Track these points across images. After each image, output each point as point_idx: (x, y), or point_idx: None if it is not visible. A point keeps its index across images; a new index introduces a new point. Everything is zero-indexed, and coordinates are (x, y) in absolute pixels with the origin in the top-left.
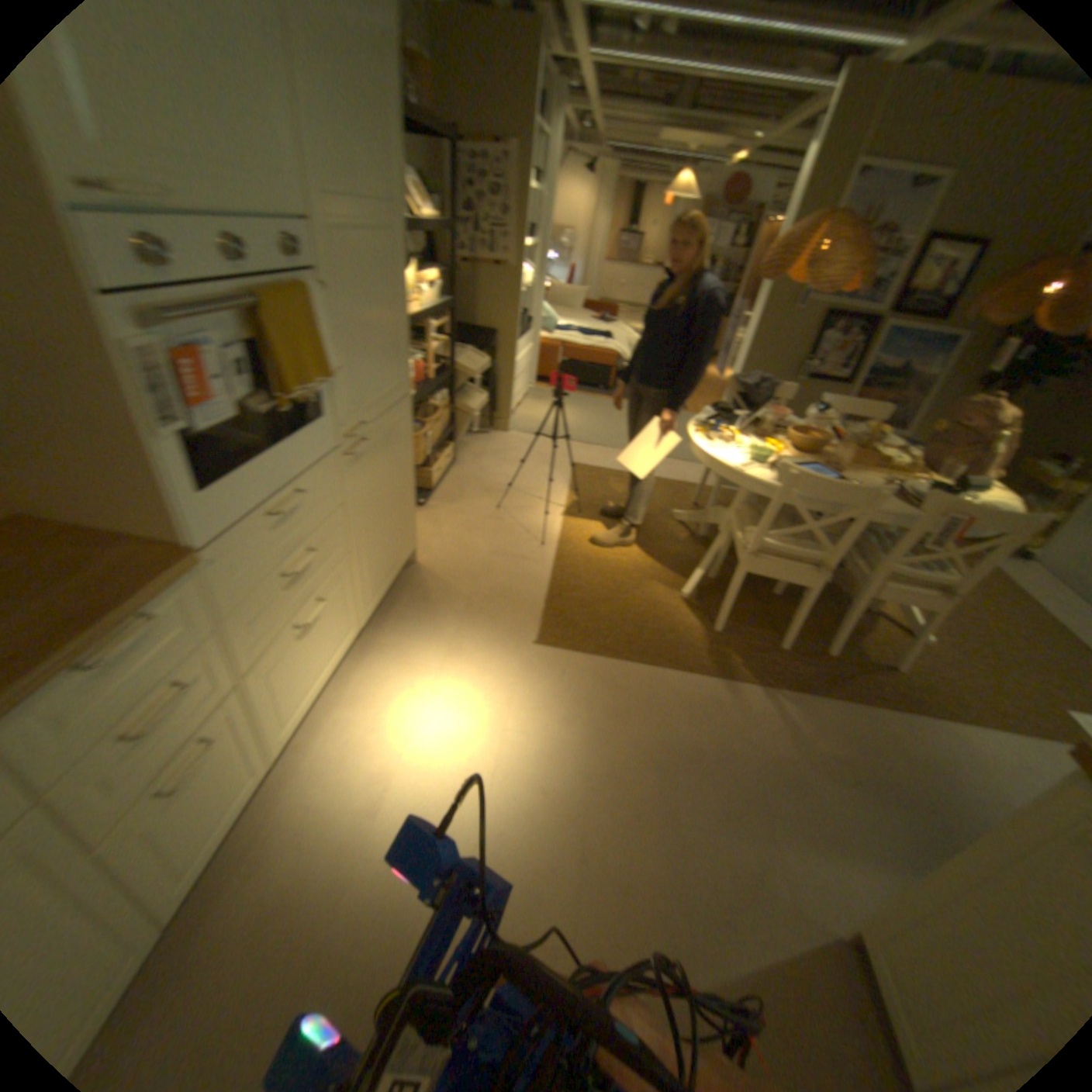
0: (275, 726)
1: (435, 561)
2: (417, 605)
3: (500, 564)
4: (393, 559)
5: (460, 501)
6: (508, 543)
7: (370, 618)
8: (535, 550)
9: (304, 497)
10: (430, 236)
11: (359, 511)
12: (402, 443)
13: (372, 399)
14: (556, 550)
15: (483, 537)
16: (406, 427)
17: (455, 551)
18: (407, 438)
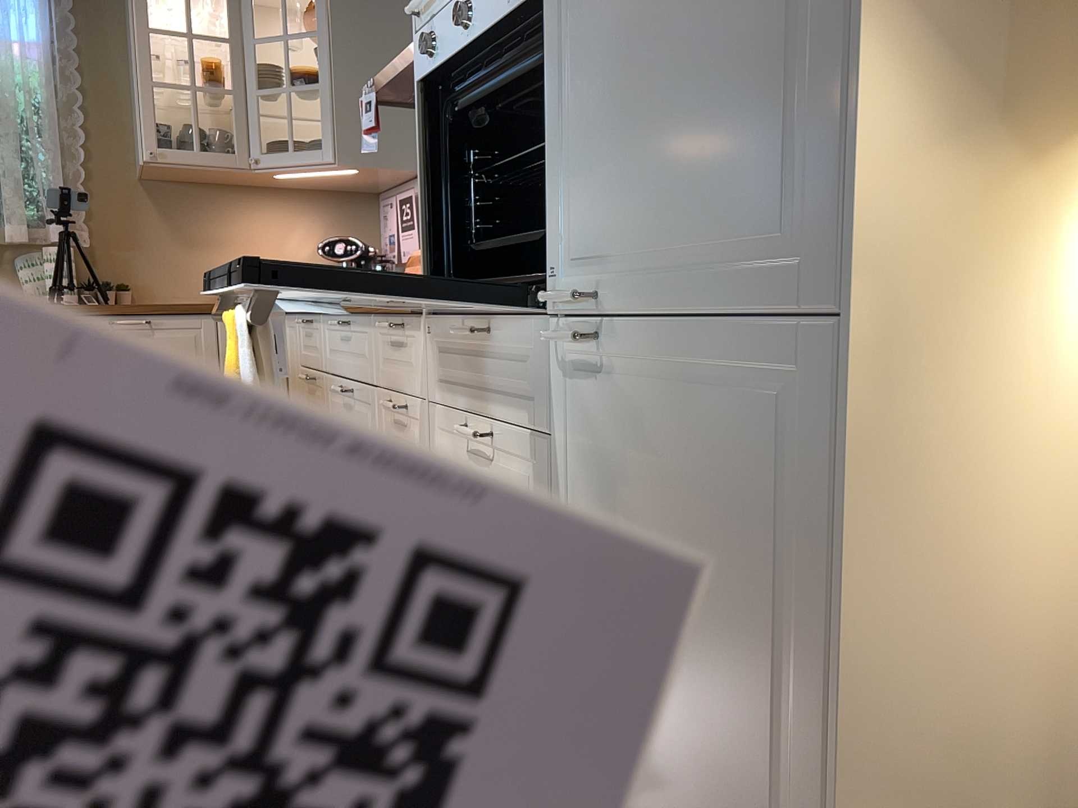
0: None
1: None
2: None
3: None
4: None
5: None
6: None
7: None
8: None
9: (485, 341)
10: None
11: (580, 494)
12: (773, 480)
13: (642, 250)
14: None
15: None
16: (814, 441)
17: None
18: (812, 490)
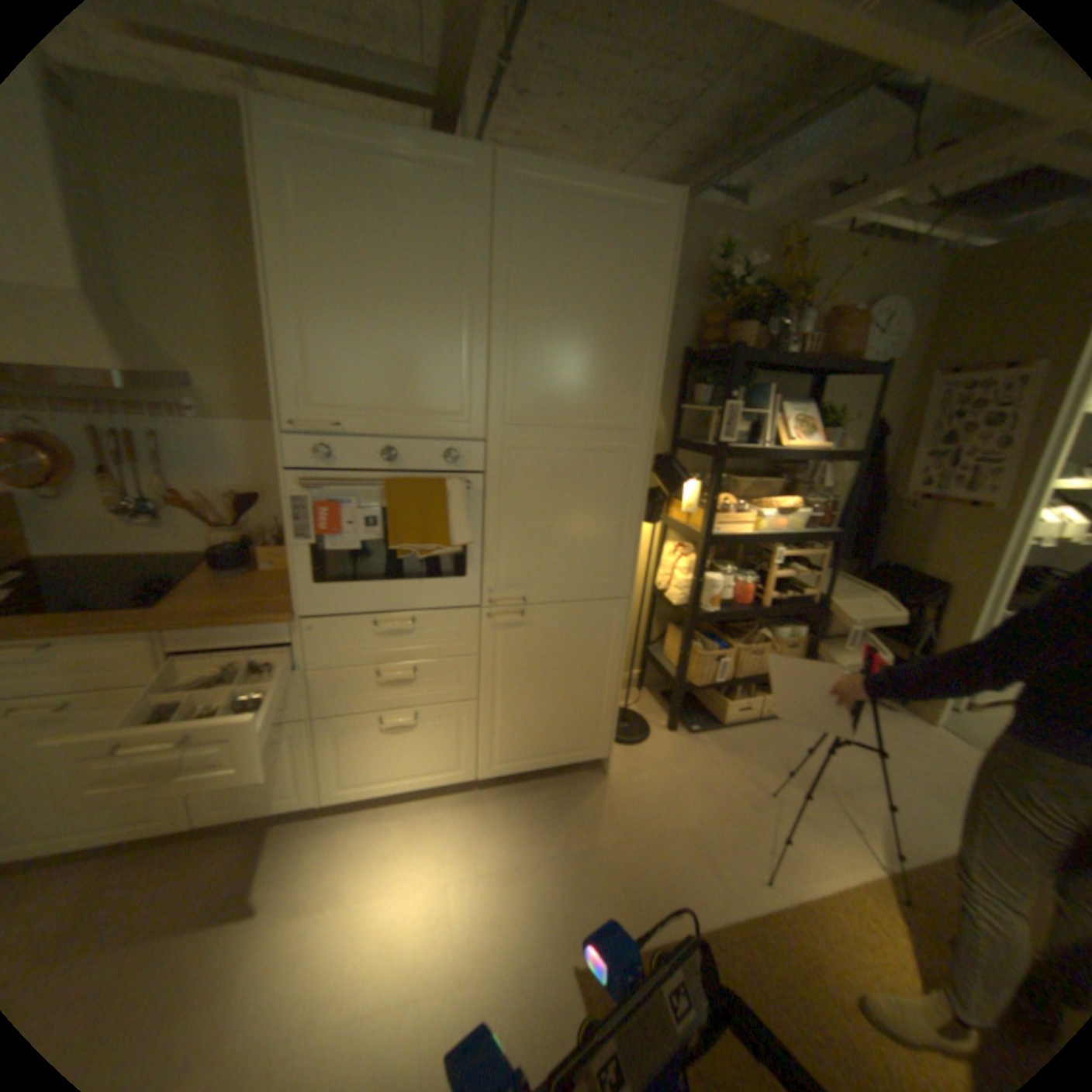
0: (332, 779)
1: (625, 787)
2: (552, 808)
3: (682, 852)
4: (553, 744)
5: (739, 756)
6: (727, 841)
7: (493, 778)
8: (751, 879)
9: (413, 626)
10: (877, 466)
11: (498, 670)
12: (598, 638)
13: (546, 582)
14: (784, 910)
15: (707, 808)
16: (611, 626)
17: (657, 796)
18: (610, 637)
